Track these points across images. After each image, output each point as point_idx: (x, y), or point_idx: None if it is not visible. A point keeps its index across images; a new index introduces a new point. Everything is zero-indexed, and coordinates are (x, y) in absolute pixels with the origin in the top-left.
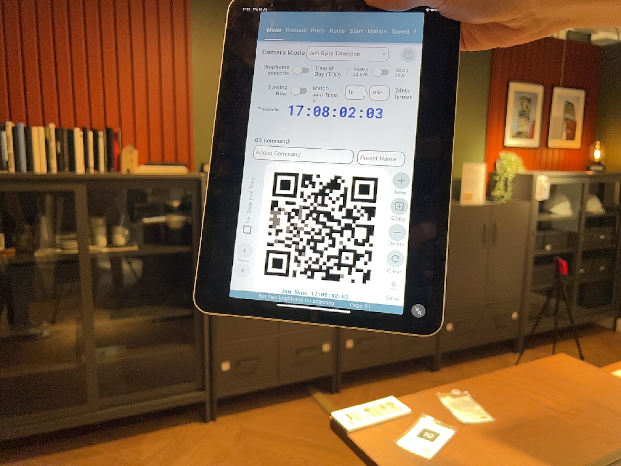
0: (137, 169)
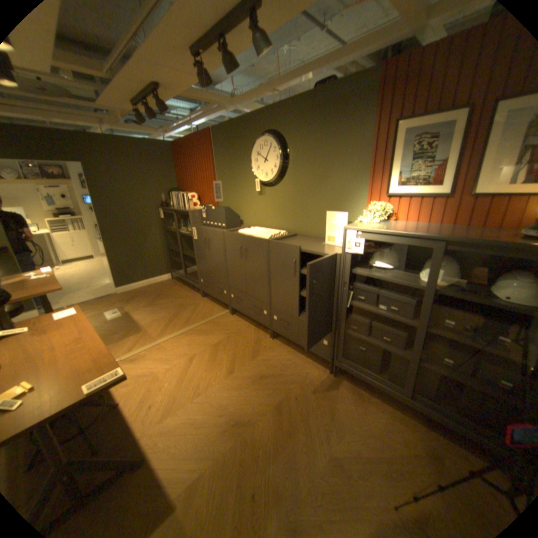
0: (192, 207)
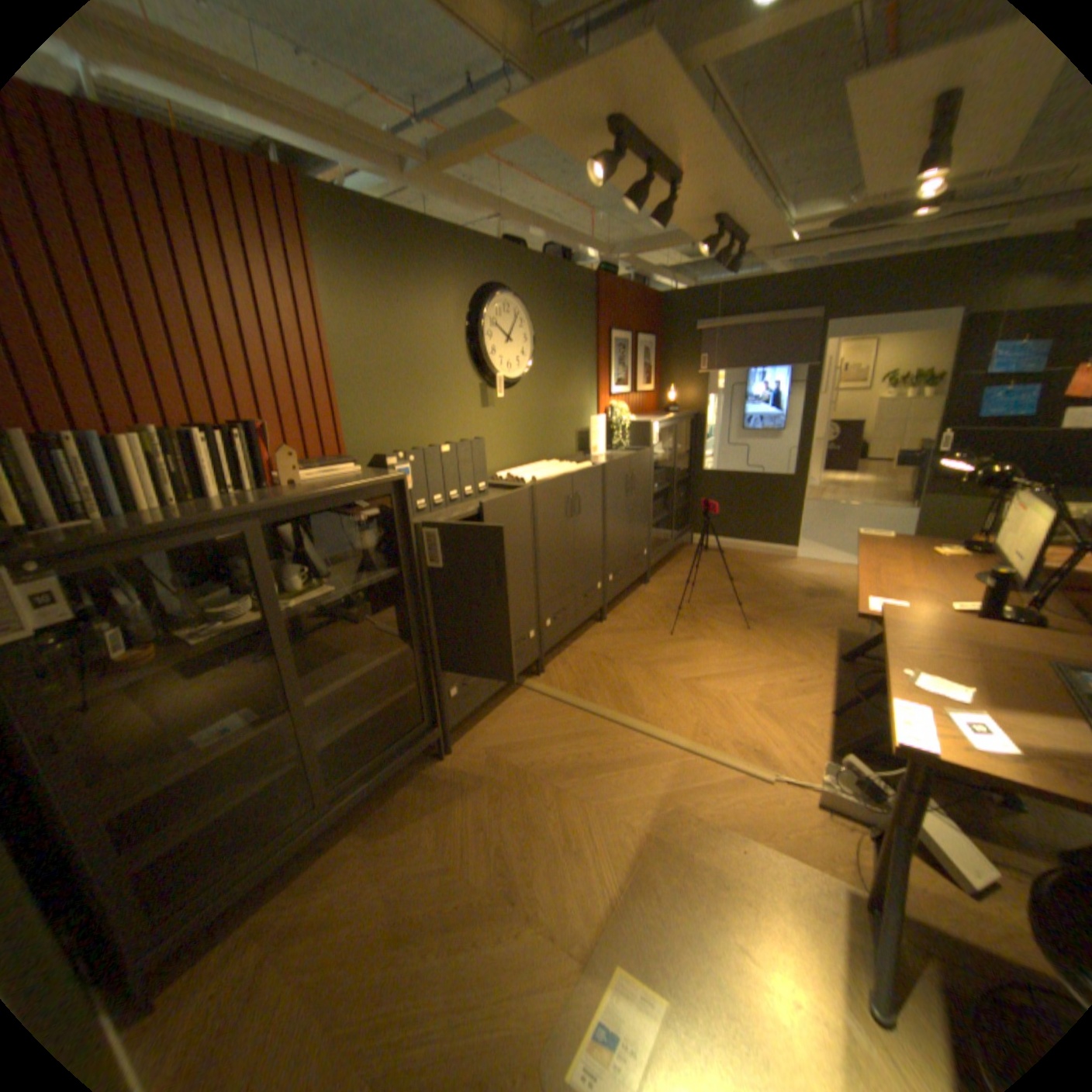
0: (300, 478)
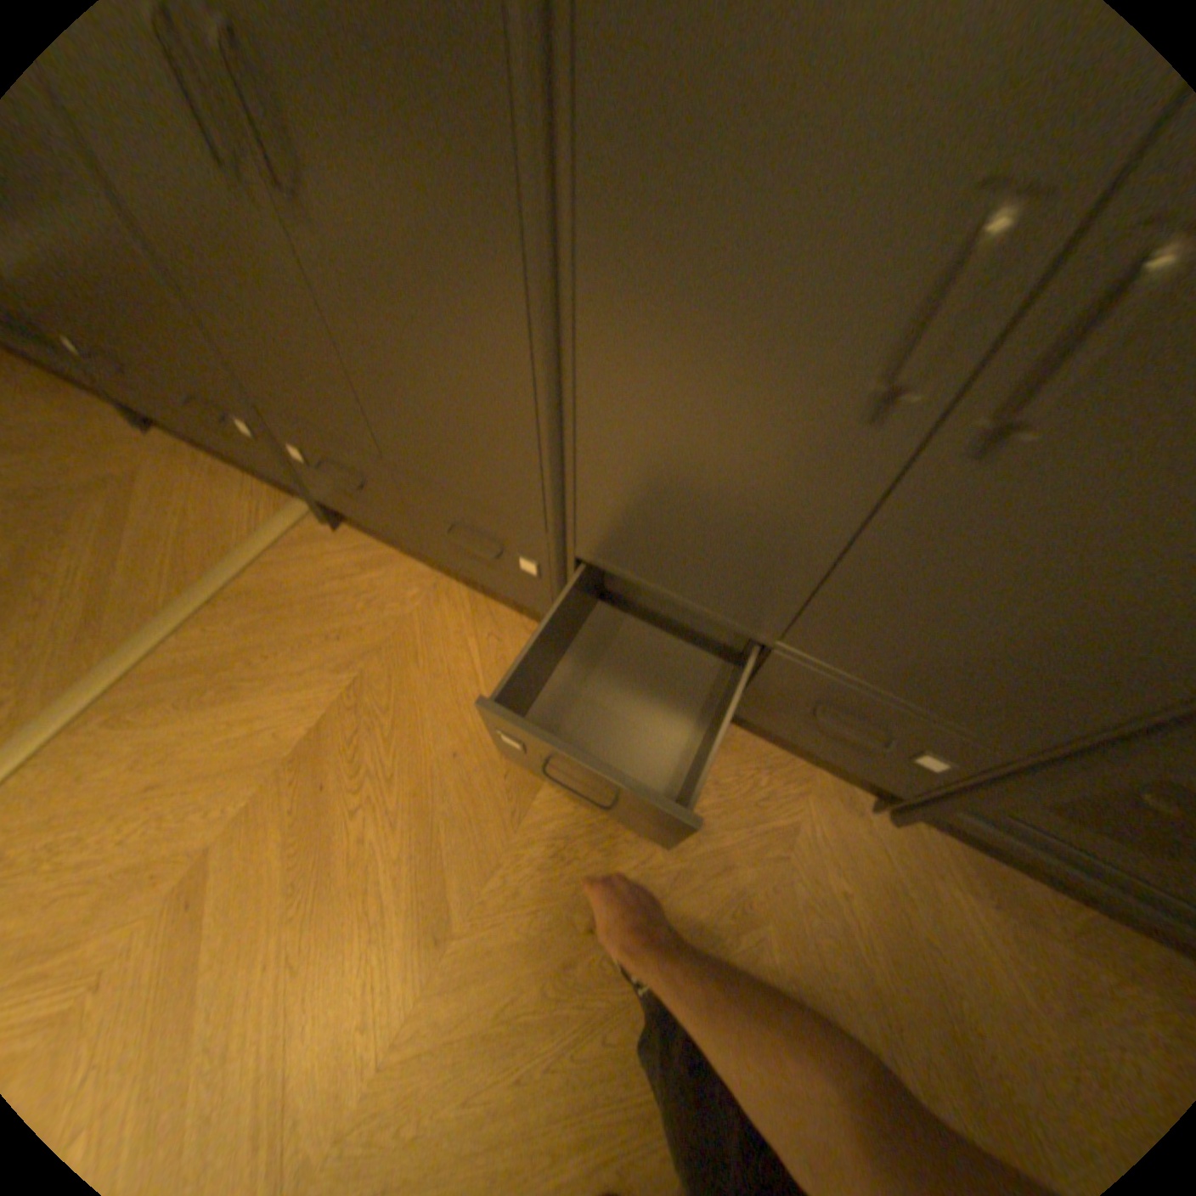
0: None
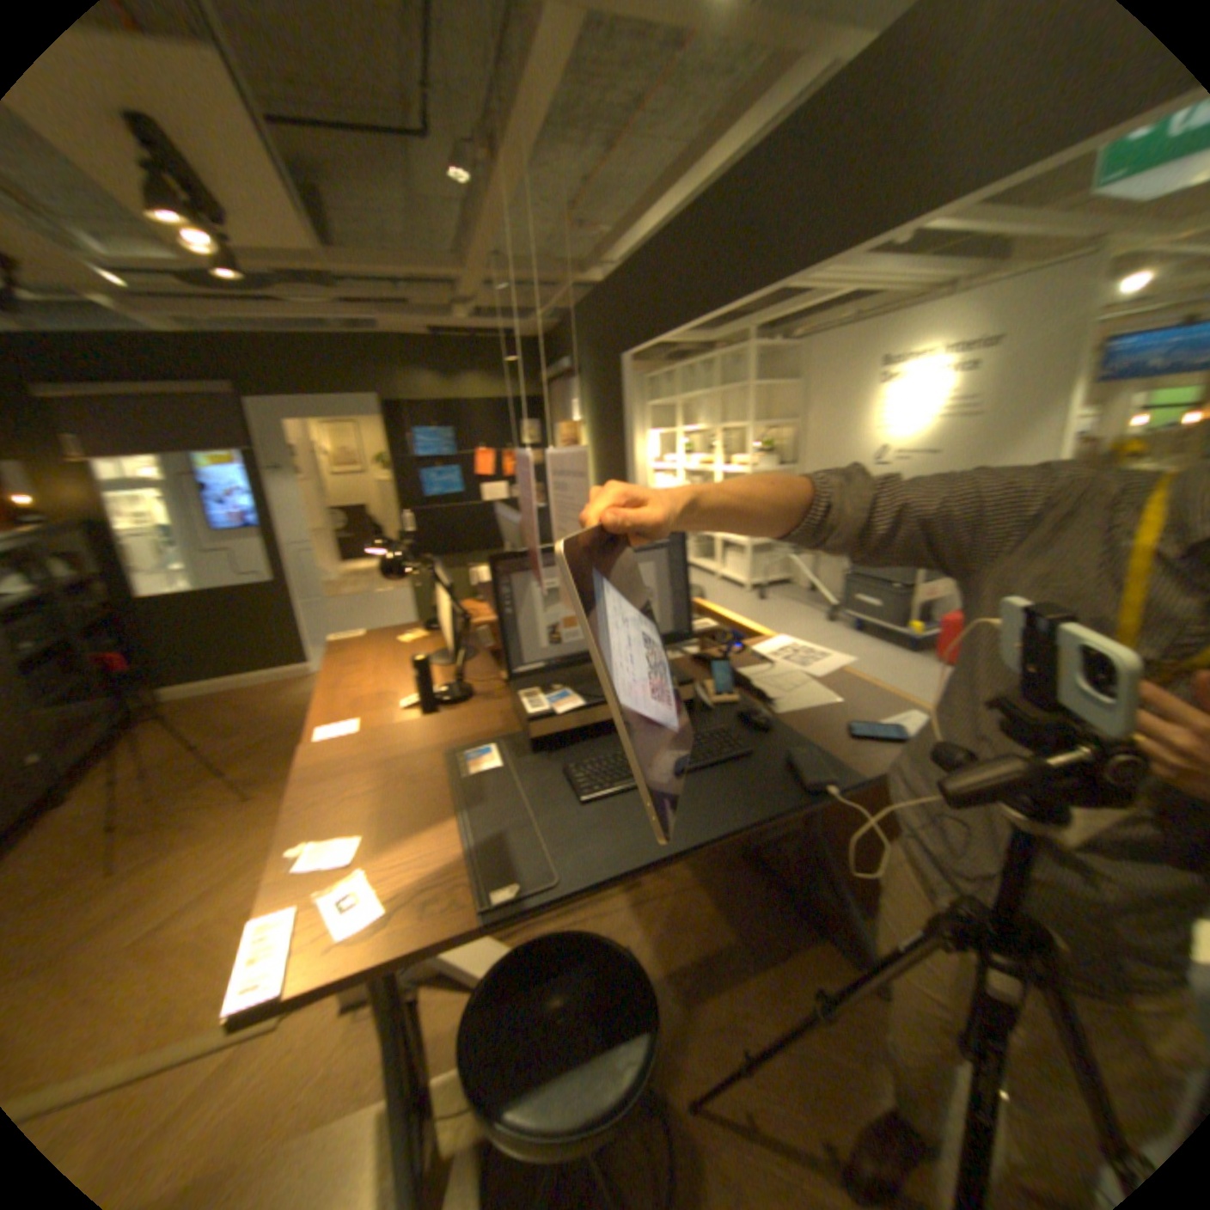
0: None
